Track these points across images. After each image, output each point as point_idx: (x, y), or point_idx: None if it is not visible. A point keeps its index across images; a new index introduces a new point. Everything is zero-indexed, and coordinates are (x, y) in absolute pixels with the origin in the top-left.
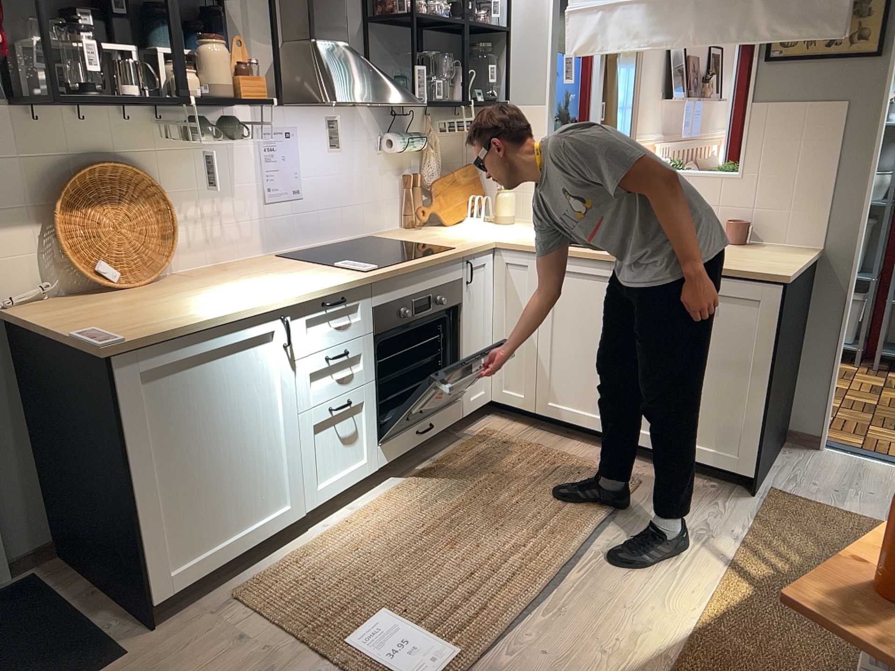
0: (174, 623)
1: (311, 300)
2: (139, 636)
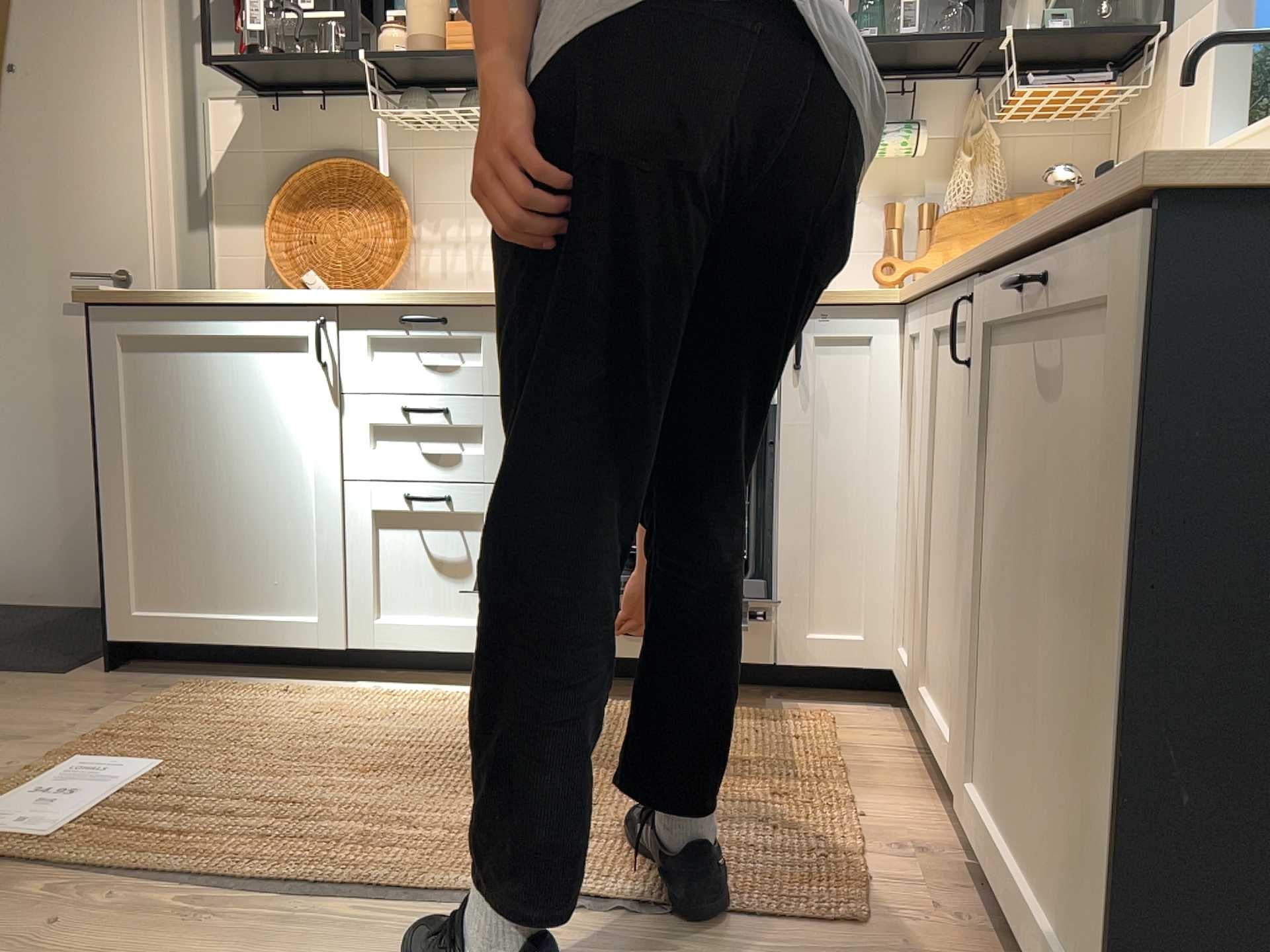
0: (122, 677)
1: (377, 307)
2: (96, 671)
